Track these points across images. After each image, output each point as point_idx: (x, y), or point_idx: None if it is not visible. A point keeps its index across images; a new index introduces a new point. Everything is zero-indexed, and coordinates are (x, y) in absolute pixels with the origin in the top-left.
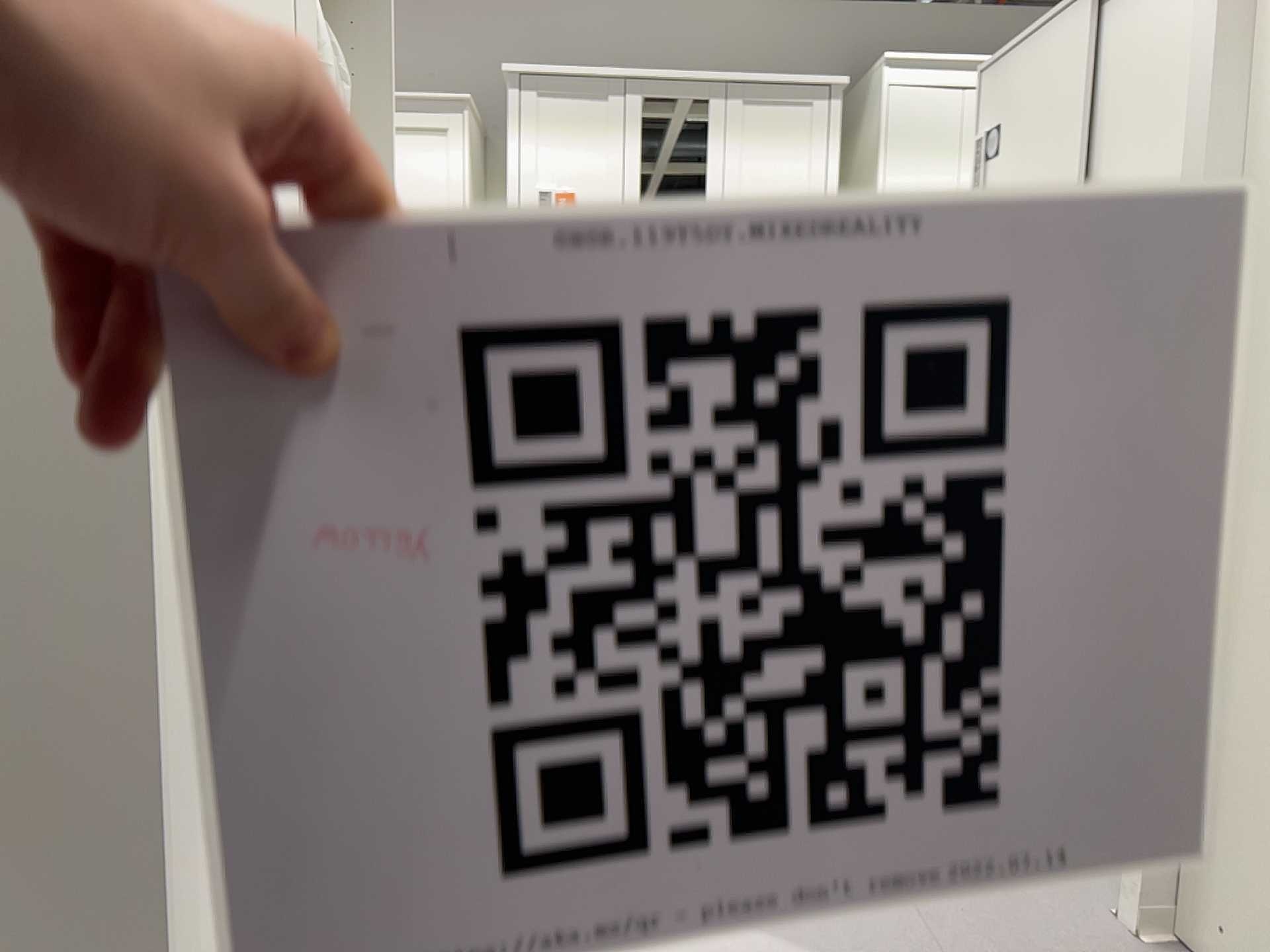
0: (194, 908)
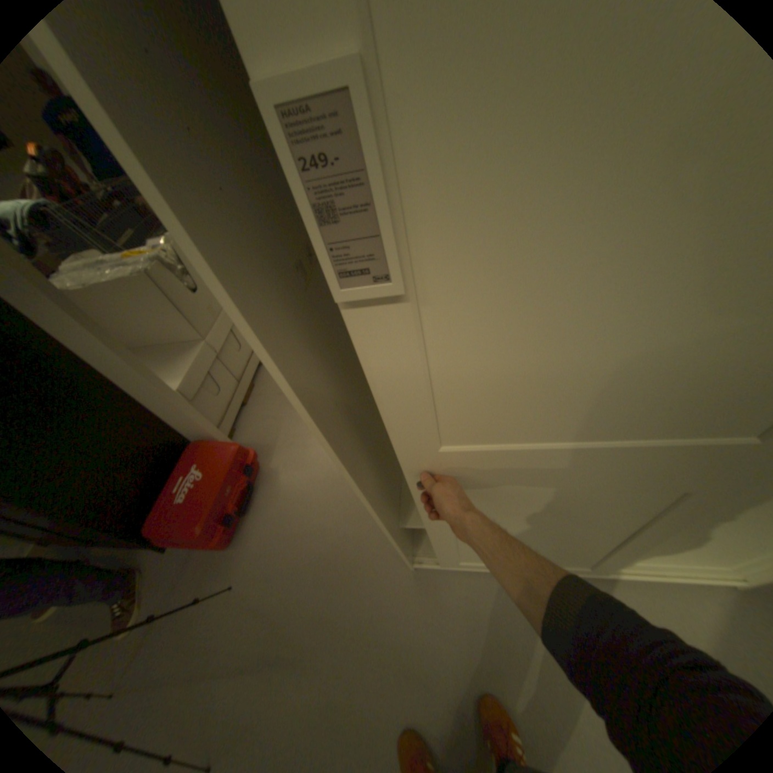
0: (440, 550)
